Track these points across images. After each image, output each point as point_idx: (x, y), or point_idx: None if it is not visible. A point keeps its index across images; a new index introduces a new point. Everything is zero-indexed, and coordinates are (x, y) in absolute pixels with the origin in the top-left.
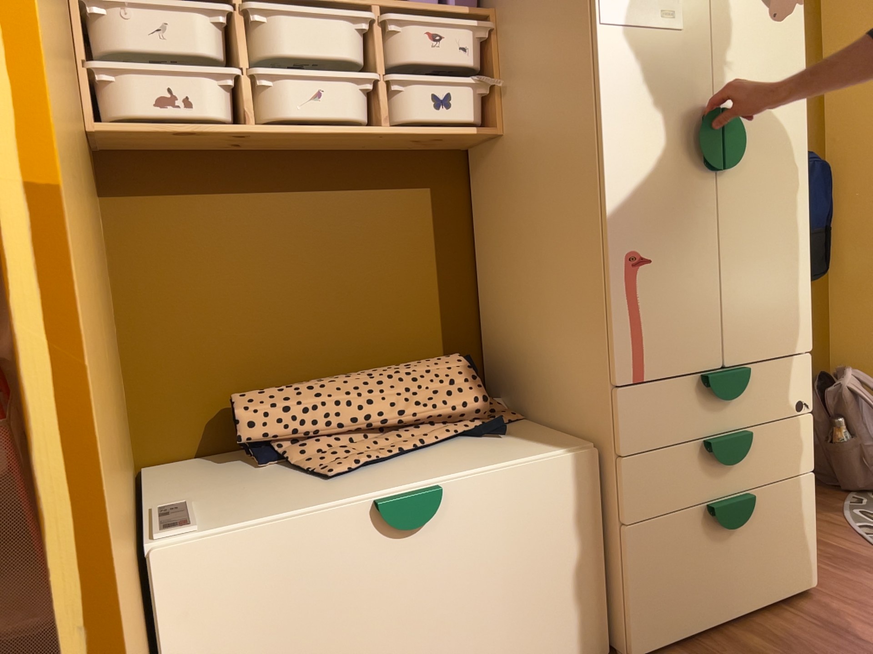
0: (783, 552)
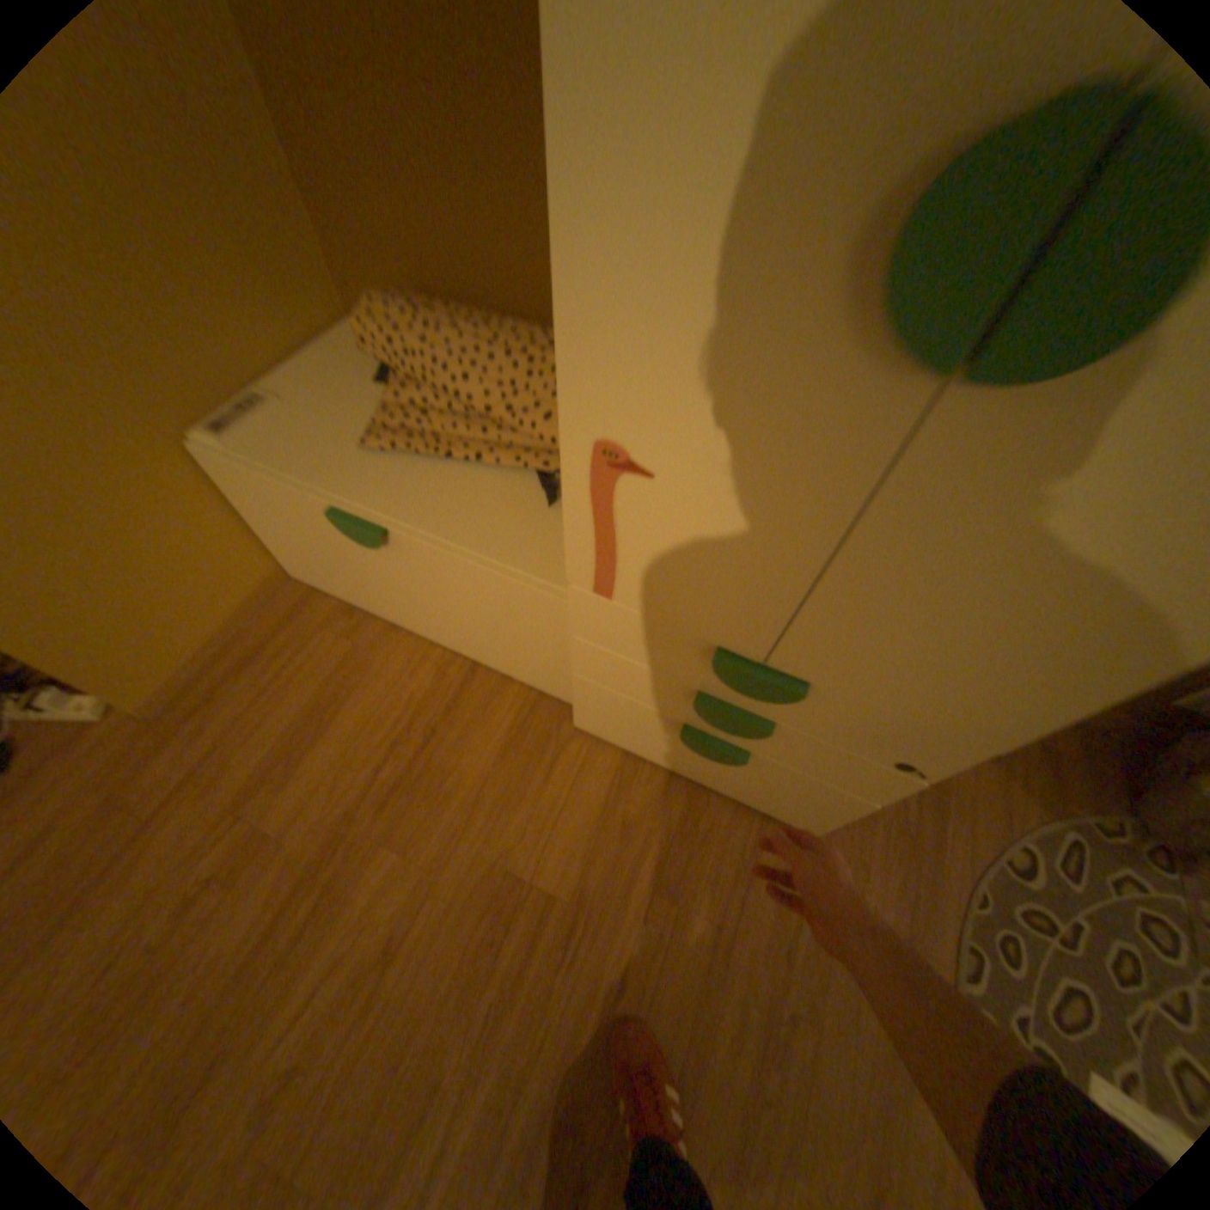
0: (778, 800)
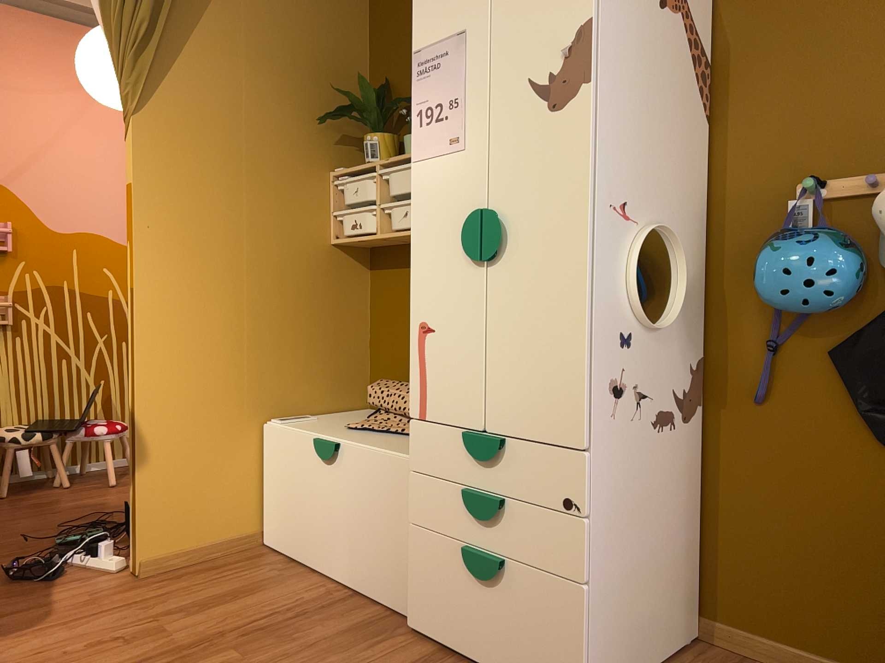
0: (539, 647)
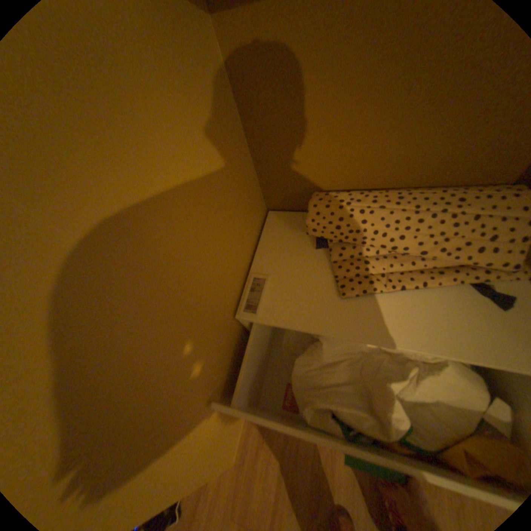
0: None
